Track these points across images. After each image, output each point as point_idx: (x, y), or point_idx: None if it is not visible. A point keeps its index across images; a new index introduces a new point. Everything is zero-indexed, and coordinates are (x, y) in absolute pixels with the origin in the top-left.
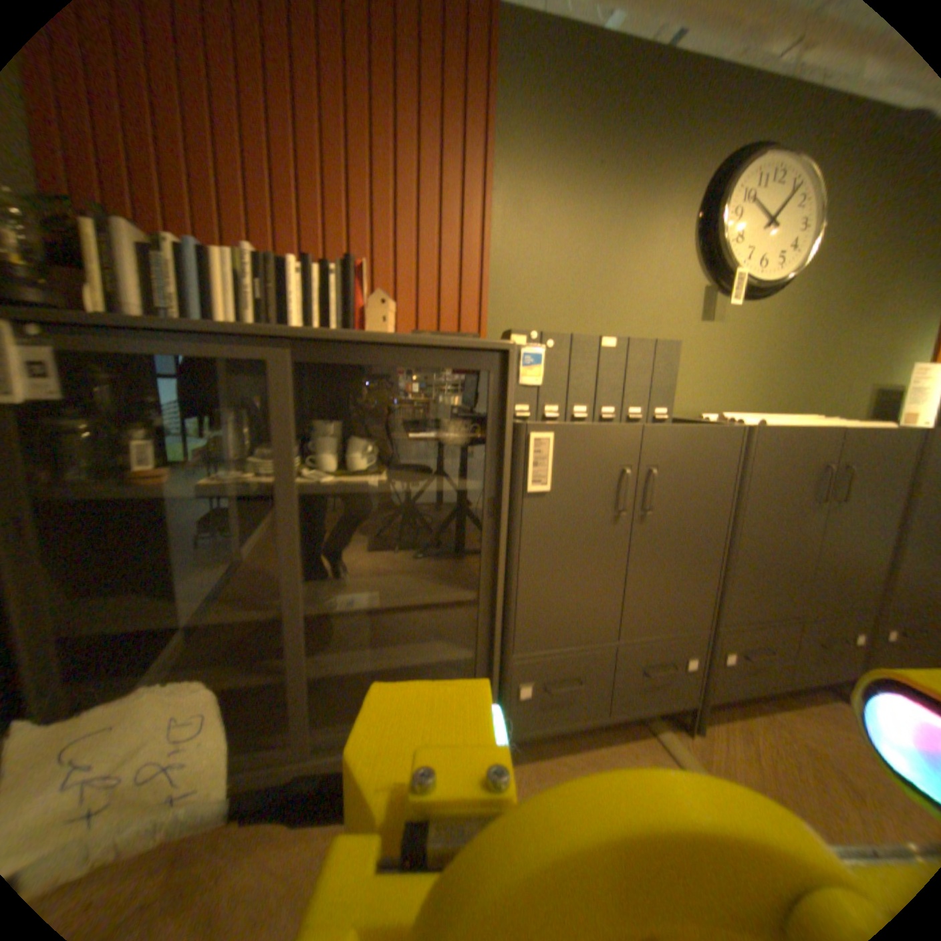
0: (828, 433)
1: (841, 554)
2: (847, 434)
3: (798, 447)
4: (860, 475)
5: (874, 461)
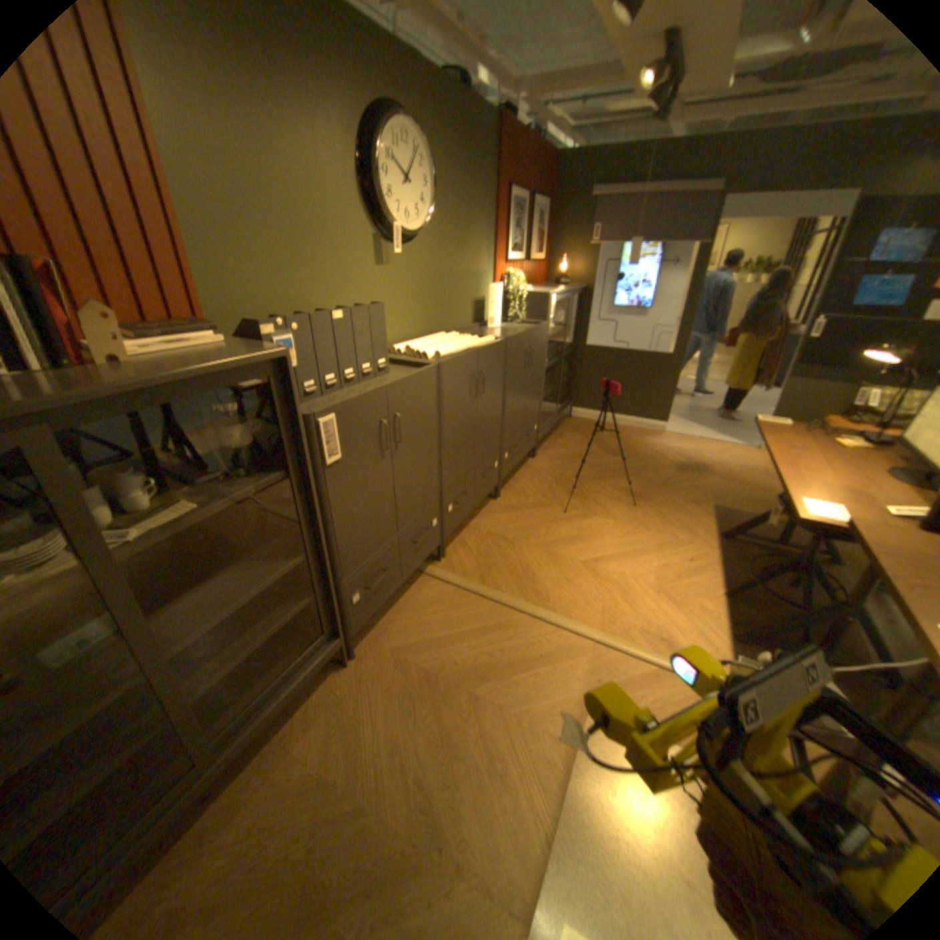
0: (472, 355)
1: (484, 423)
2: (479, 353)
3: (461, 369)
4: (486, 375)
5: (490, 365)
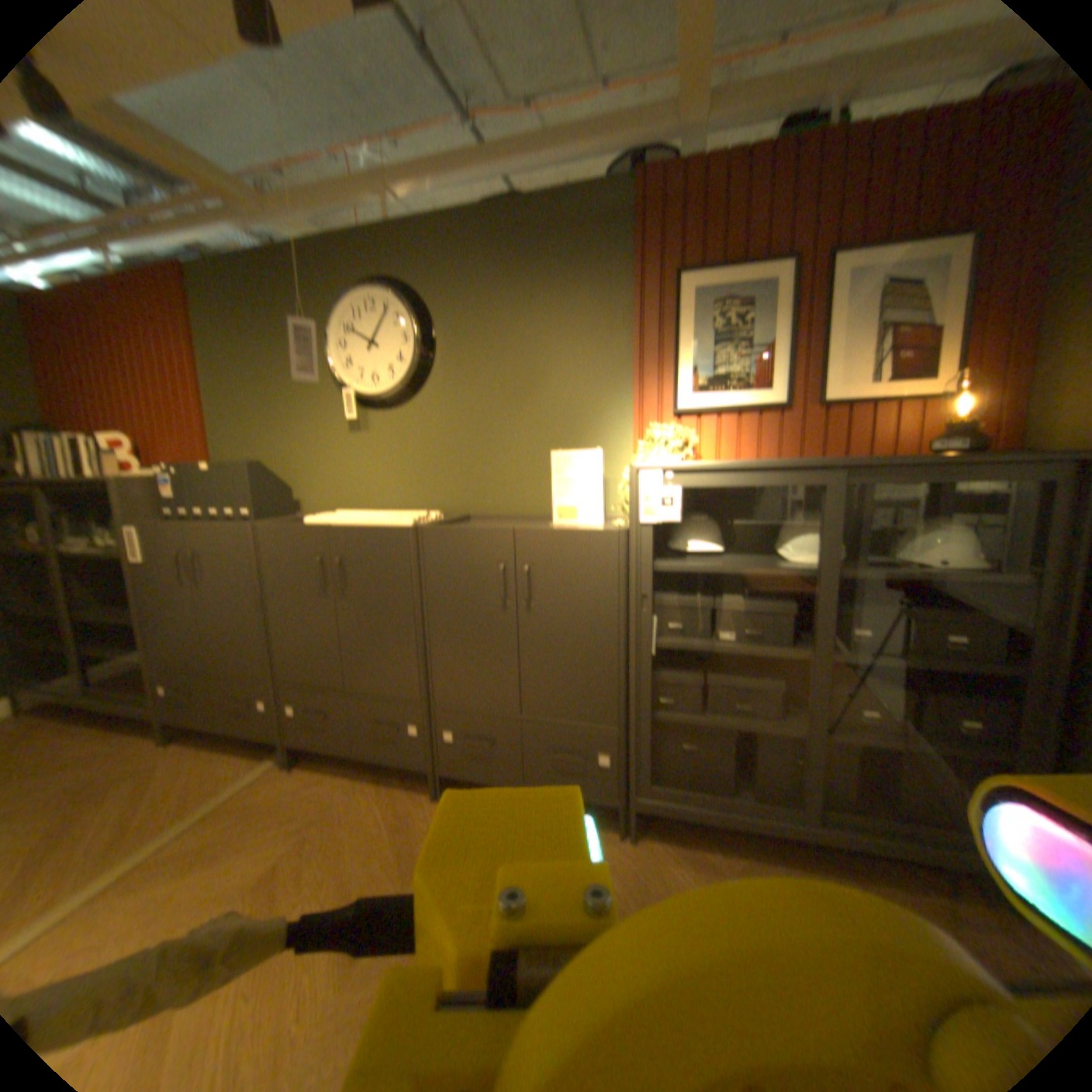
0: (314, 528)
1: (362, 636)
2: (331, 529)
3: (292, 539)
4: (355, 566)
5: (365, 554)
